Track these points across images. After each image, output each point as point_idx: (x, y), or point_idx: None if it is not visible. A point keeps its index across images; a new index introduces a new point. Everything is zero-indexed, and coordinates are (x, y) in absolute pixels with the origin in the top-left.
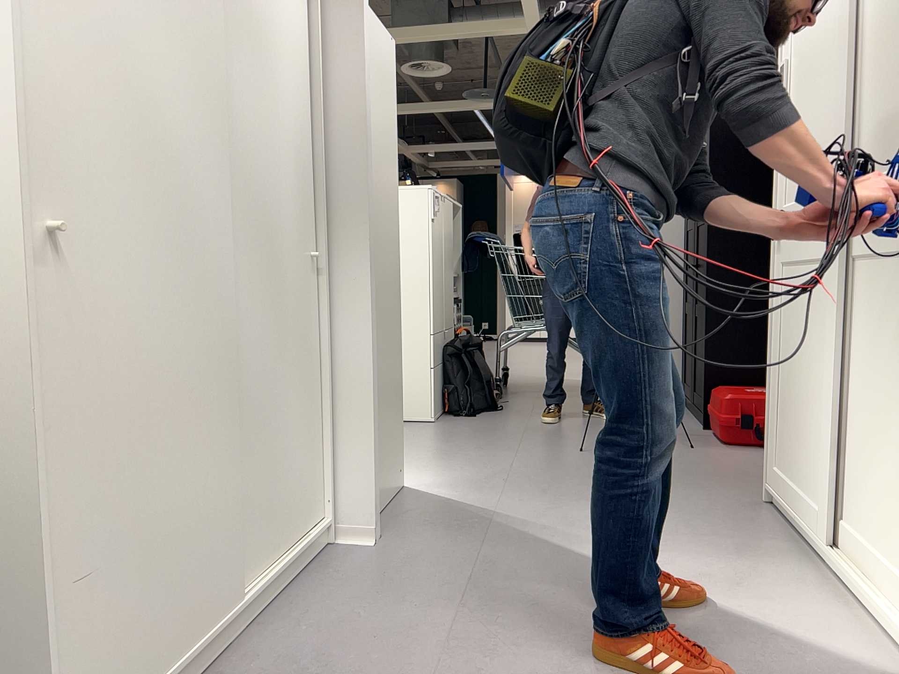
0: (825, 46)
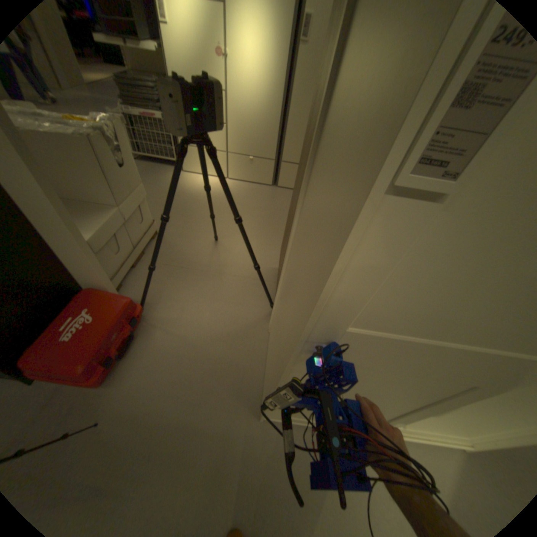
0: None
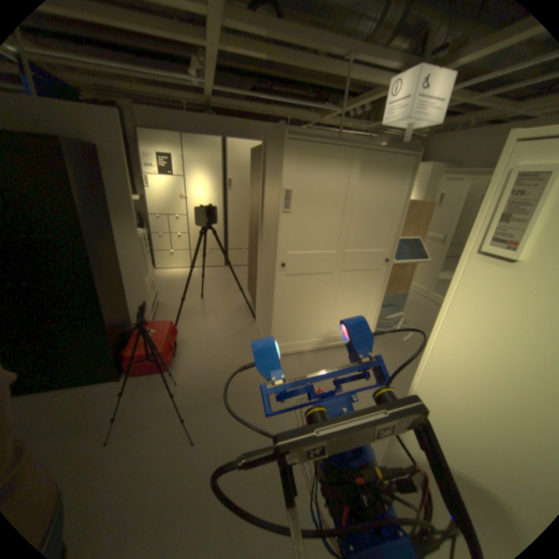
0: (336, 201)
